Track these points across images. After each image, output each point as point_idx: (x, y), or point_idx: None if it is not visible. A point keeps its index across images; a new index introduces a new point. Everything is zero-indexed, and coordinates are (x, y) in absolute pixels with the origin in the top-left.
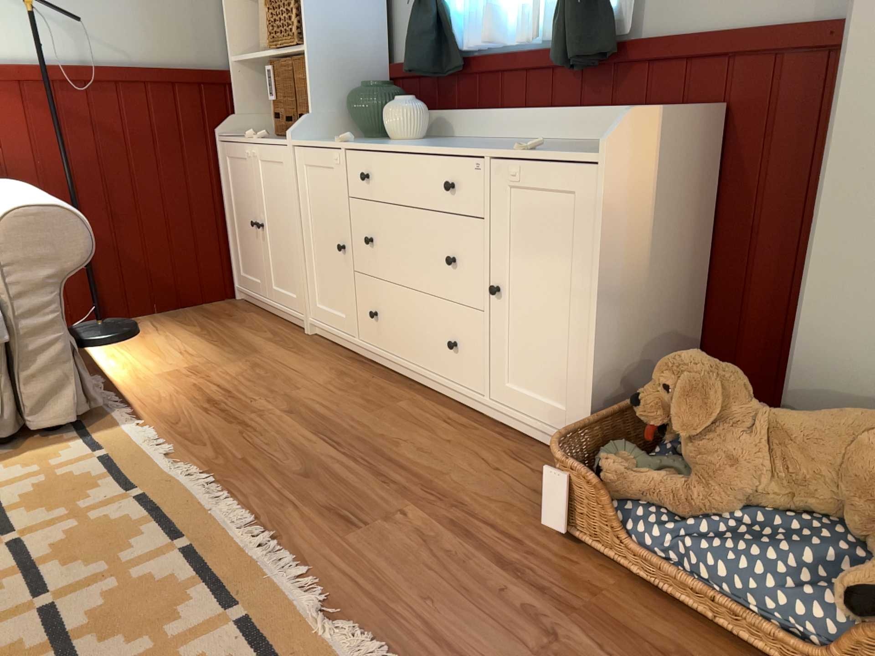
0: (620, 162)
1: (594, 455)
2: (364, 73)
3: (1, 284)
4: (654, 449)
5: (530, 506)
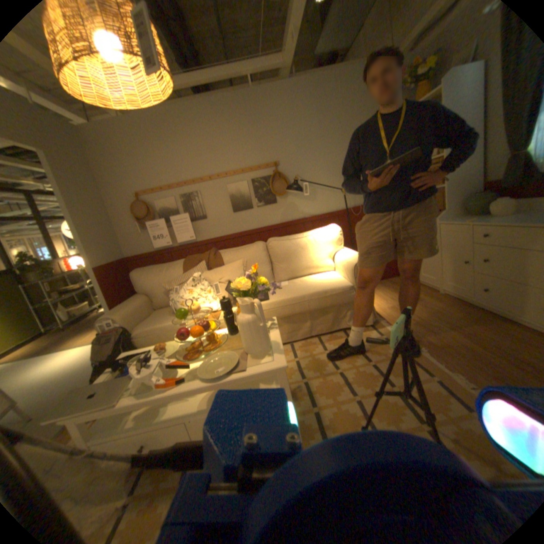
0: None
1: None
2: (472, 187)
3: (353, 283)
4: None
5: None
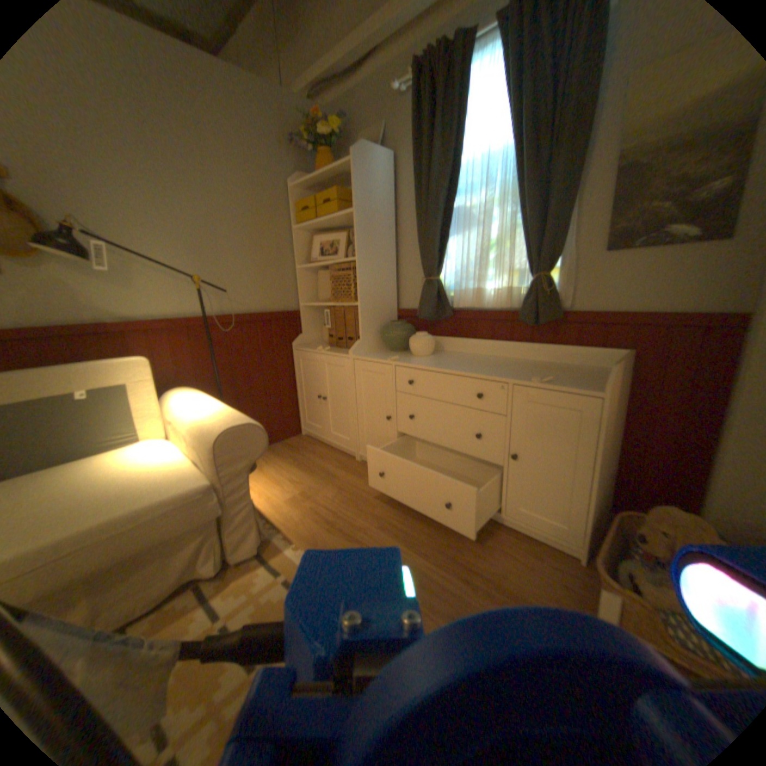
0: (613, 395)
1: (617, 573)
2: (386, 313)
3: (215, 477)
4: (633, 556)
5: (572, 601)
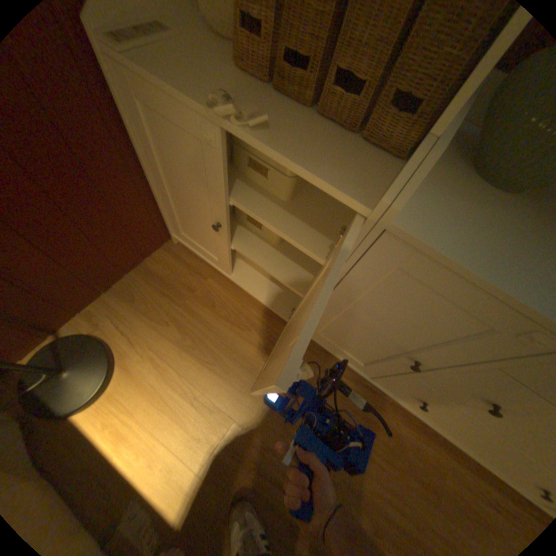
0: None
1: None
2: None
3: None
4: None
5: None
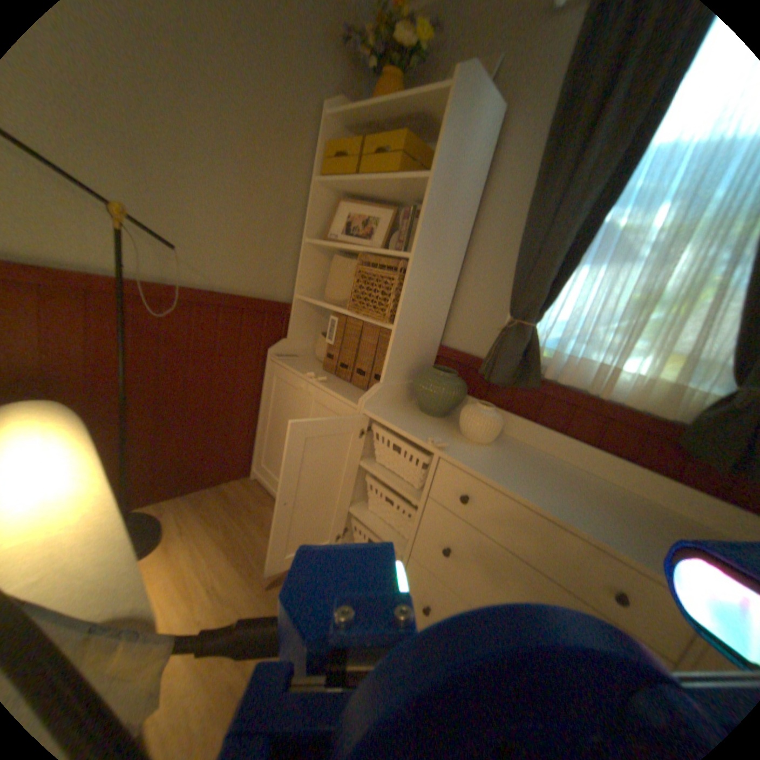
0: None
1: None
2: (426, 349)
3: None
4: None
5: None
